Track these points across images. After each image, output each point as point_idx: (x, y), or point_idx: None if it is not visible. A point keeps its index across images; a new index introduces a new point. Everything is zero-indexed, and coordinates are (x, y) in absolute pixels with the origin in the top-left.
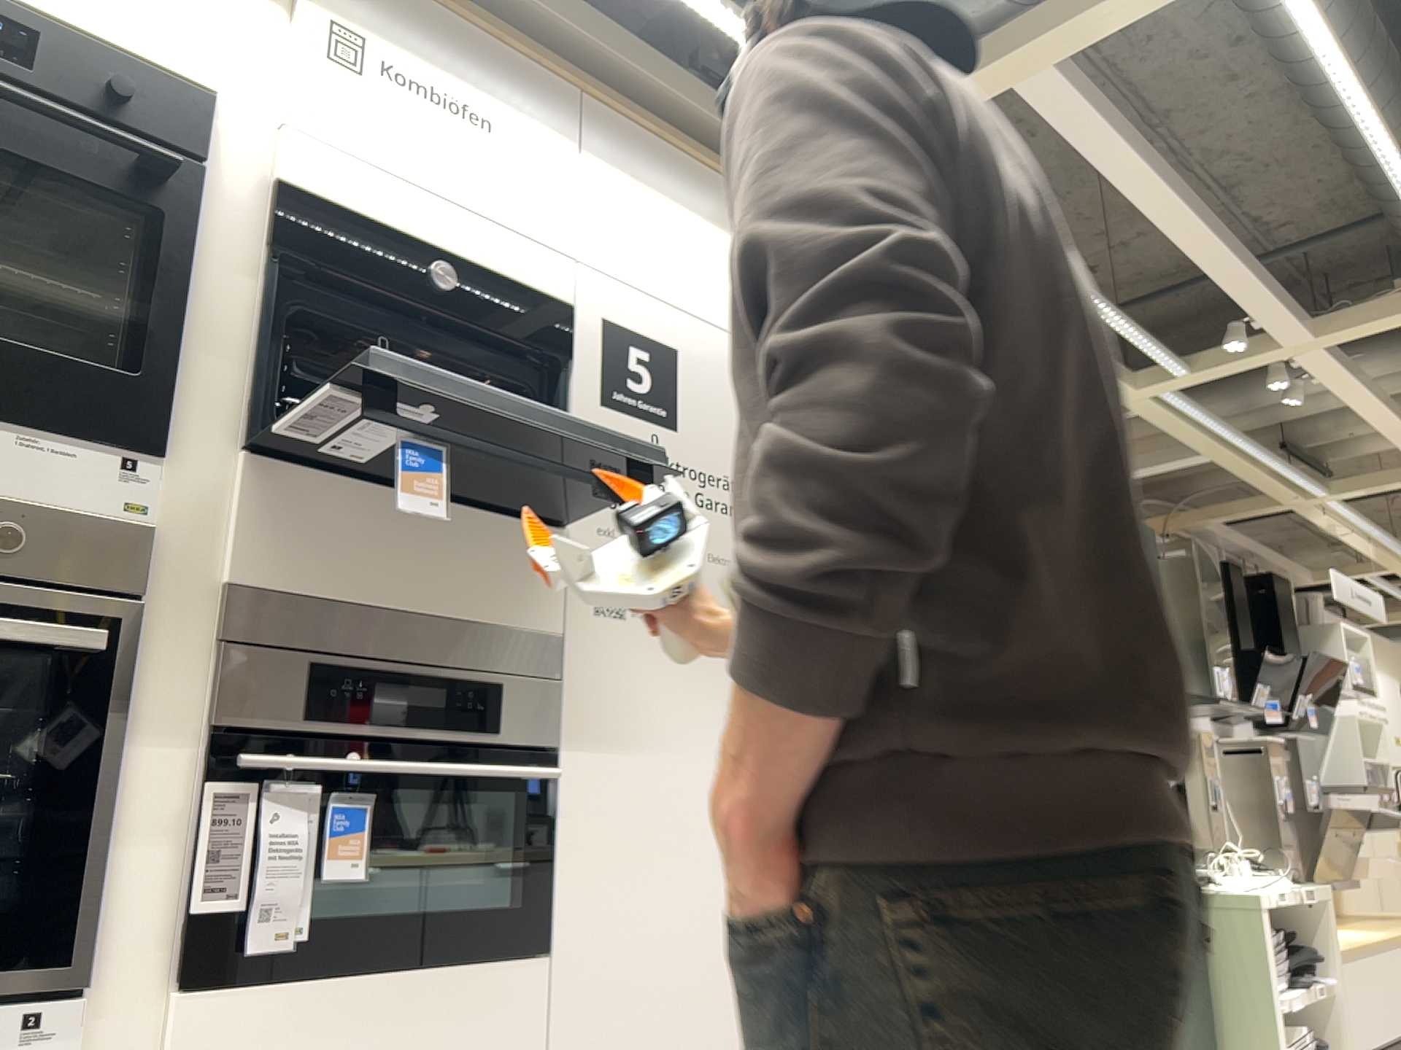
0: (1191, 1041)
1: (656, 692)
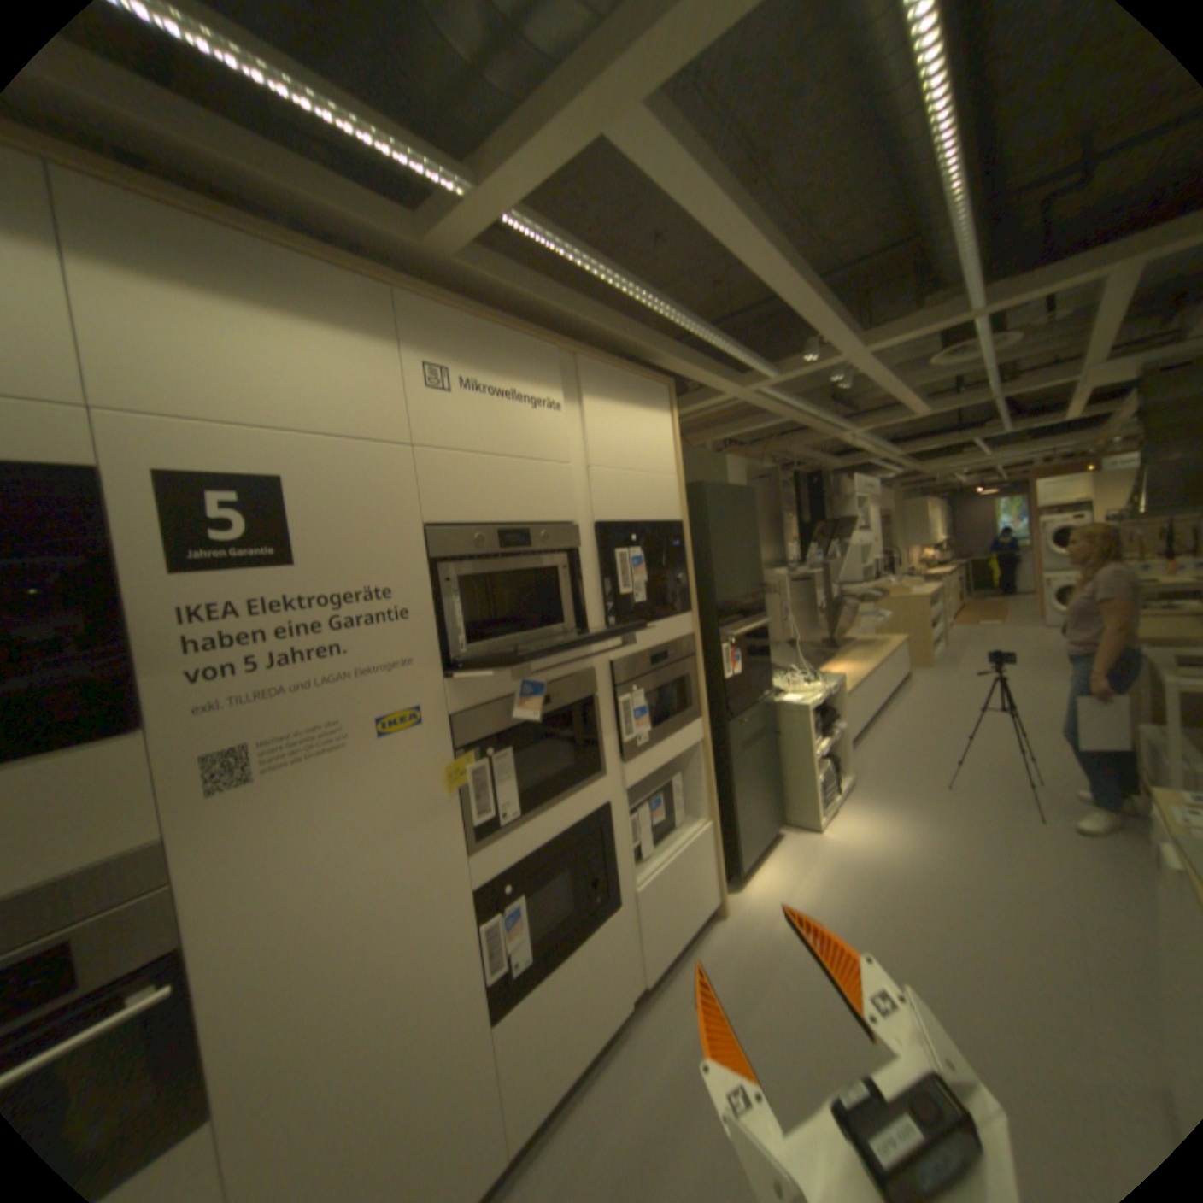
0: (768, 794)
1: (305, 825)
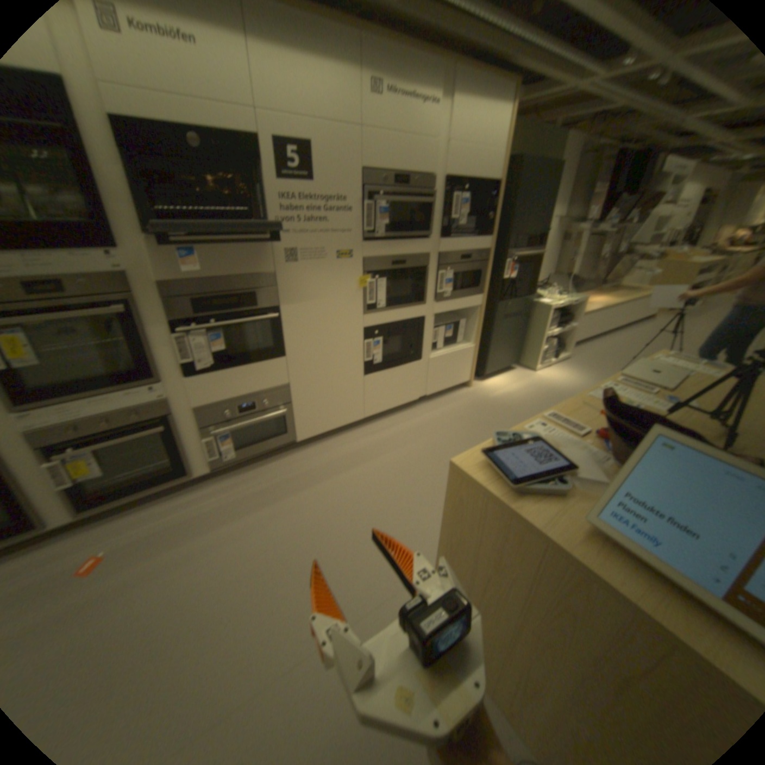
0: (513, 344)
1: (313, 281)
